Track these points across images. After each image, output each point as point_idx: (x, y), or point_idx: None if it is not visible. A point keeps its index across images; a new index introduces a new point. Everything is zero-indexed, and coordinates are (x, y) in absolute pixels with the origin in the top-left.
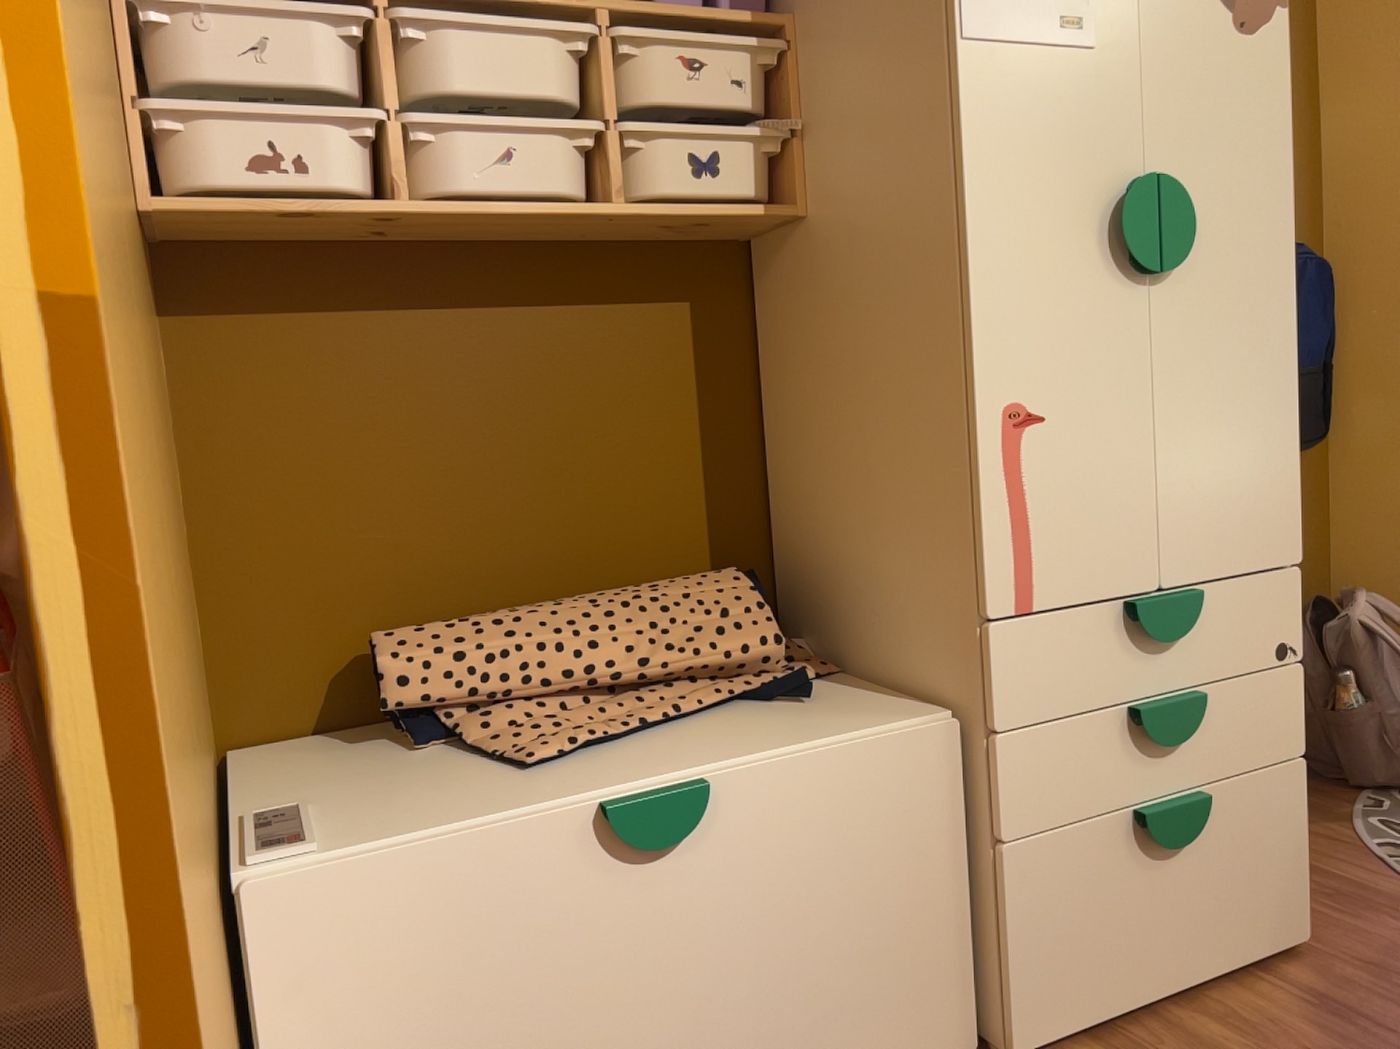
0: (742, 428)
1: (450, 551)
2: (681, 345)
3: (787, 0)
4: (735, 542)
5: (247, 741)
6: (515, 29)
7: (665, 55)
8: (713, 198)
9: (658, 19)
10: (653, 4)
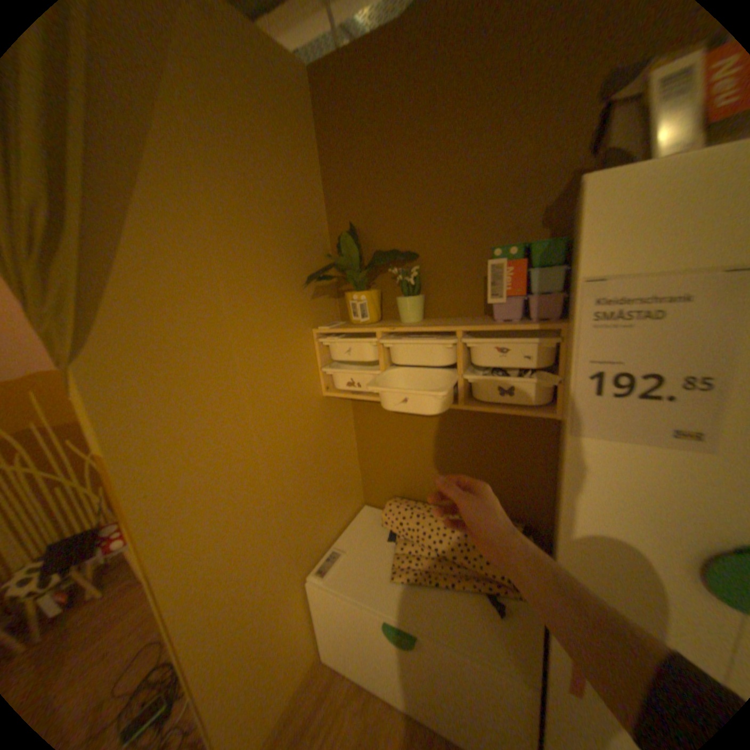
0: (545, 472)
1: (421, 478)
2: (517, 435)
3: (570, 310)
4: (534, 512)
5: (370, 503)
6: (420, 341)
7: (484, 349)
8: (506, 406)
9: (482, 334)
10: (482, 325)
